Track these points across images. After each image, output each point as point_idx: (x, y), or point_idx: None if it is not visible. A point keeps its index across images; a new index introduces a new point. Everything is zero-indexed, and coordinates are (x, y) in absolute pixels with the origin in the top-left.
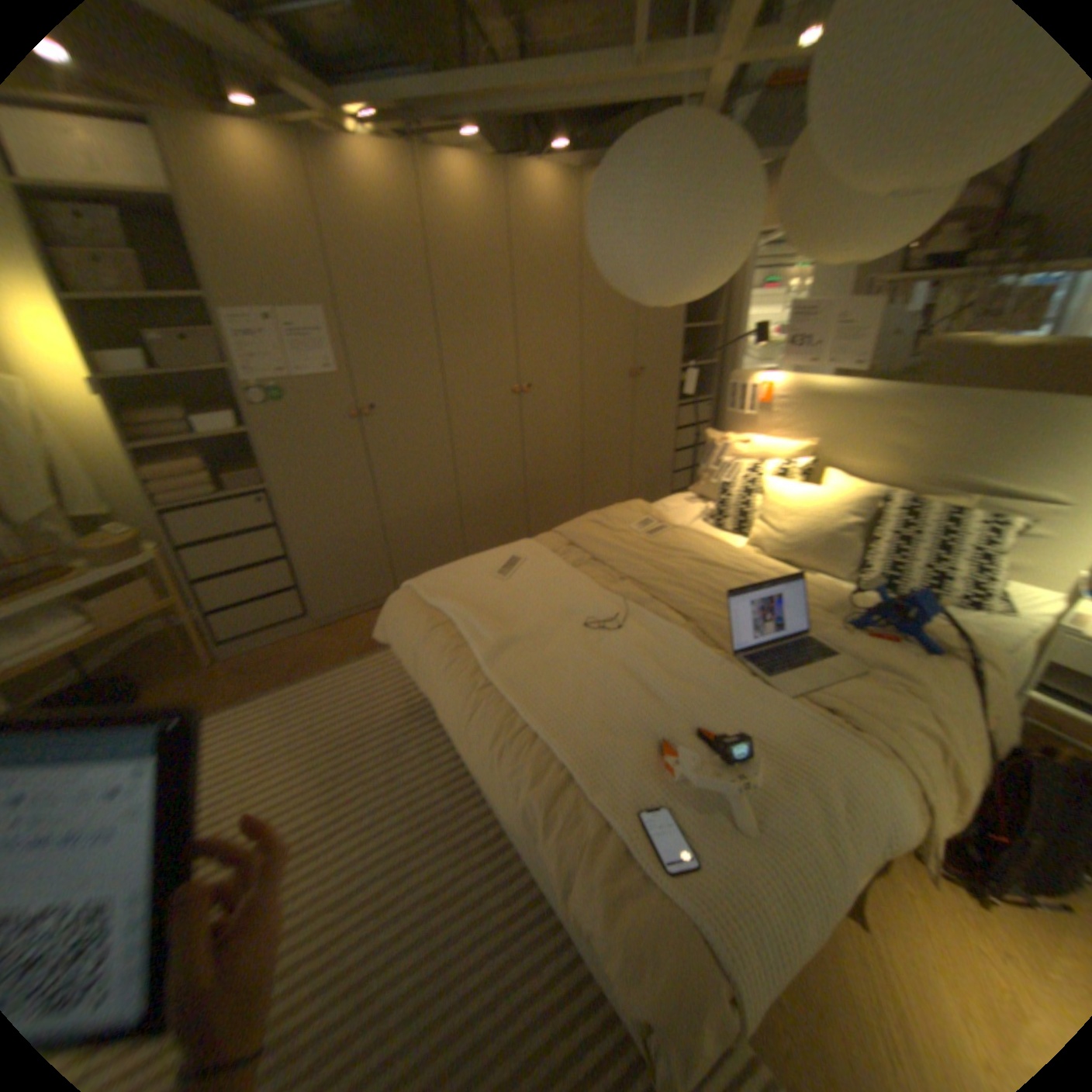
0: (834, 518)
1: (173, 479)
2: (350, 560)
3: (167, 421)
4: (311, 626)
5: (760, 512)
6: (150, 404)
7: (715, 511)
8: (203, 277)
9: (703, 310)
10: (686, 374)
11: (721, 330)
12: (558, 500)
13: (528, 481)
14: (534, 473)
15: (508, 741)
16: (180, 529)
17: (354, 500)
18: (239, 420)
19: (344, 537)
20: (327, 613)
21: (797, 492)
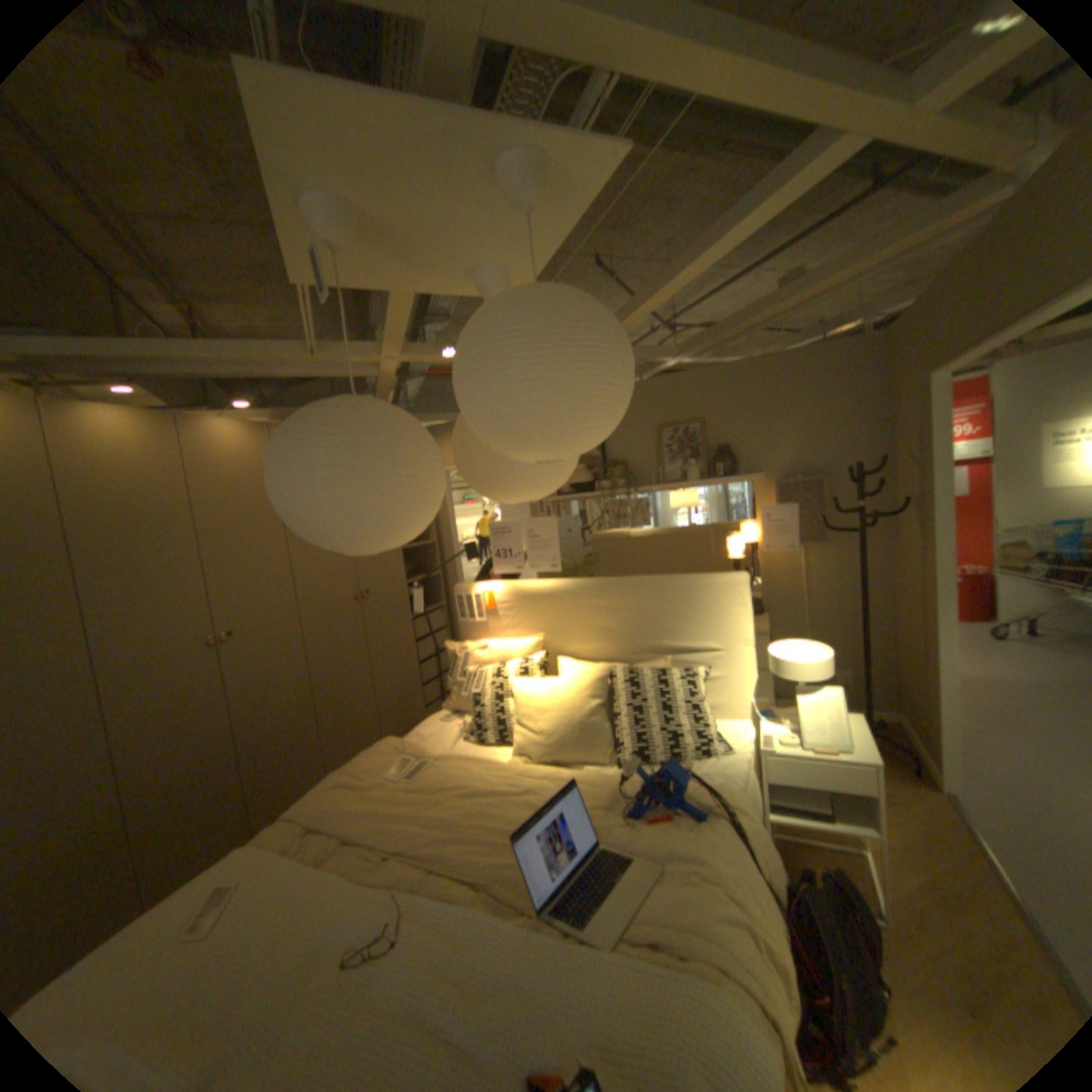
0: (578, 707)
1: None
2: None
3: None
4: None
5: (515, 716)
6: None
7: (472, 726)
8: None
9: None
10: (413, 588)
11: (435, 546)
12: (287, 761)
13: (239, 751)
14: (246, 737)
15: None
16: None
17: None
18: None
19: None
20: None
21: (541, 689)
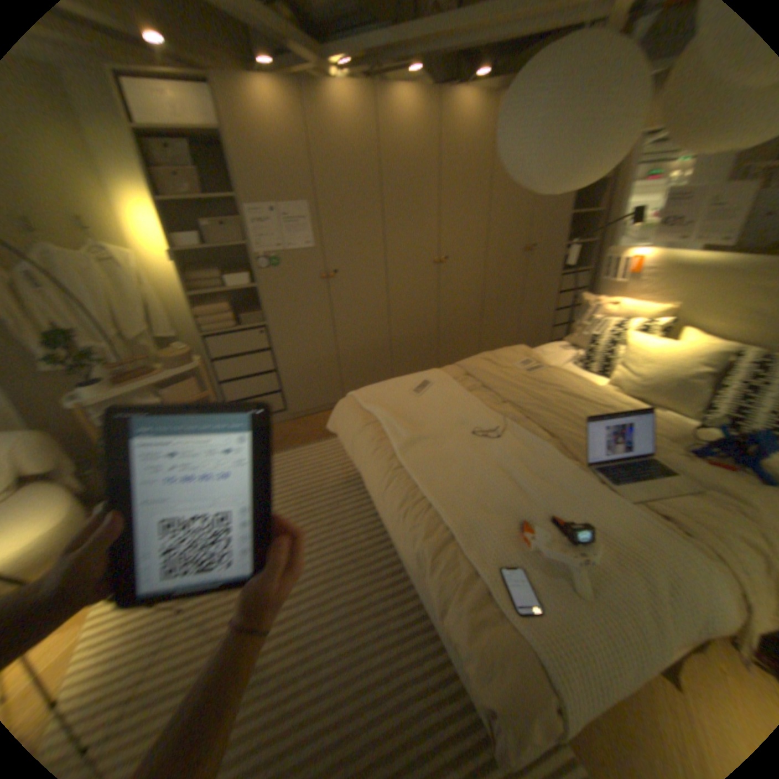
0: (687, 367)
1: (212, 316)
2: (316, 376)
3: (210, 278)
4: (289, 417)
5: (623, 359)
6: (201, 267)
7: (584, 356)
8: (235, 183)
9: (590, 198)
10: (571, 249)
11: (603, 214)
12: (461, 342)
13: (440, 328)
14: (445, 322)
15: (411, 506)
16: (215, 348)
17: (321, 335)
18: (252, 279)
19: (313, 360)
20: (299, 410)
21: (656, 344)
